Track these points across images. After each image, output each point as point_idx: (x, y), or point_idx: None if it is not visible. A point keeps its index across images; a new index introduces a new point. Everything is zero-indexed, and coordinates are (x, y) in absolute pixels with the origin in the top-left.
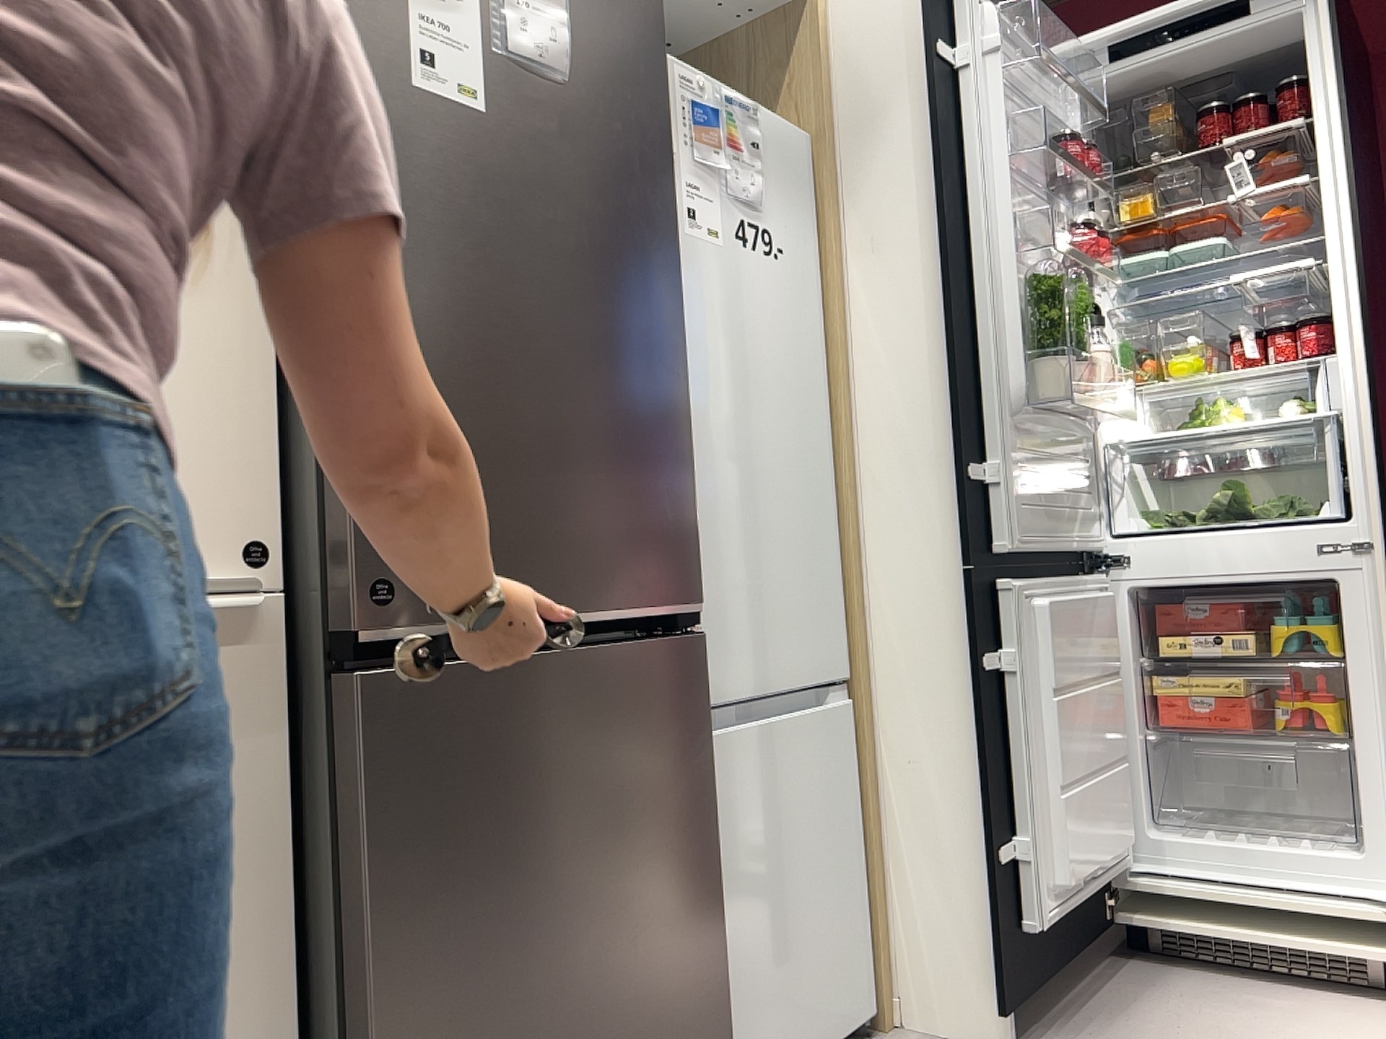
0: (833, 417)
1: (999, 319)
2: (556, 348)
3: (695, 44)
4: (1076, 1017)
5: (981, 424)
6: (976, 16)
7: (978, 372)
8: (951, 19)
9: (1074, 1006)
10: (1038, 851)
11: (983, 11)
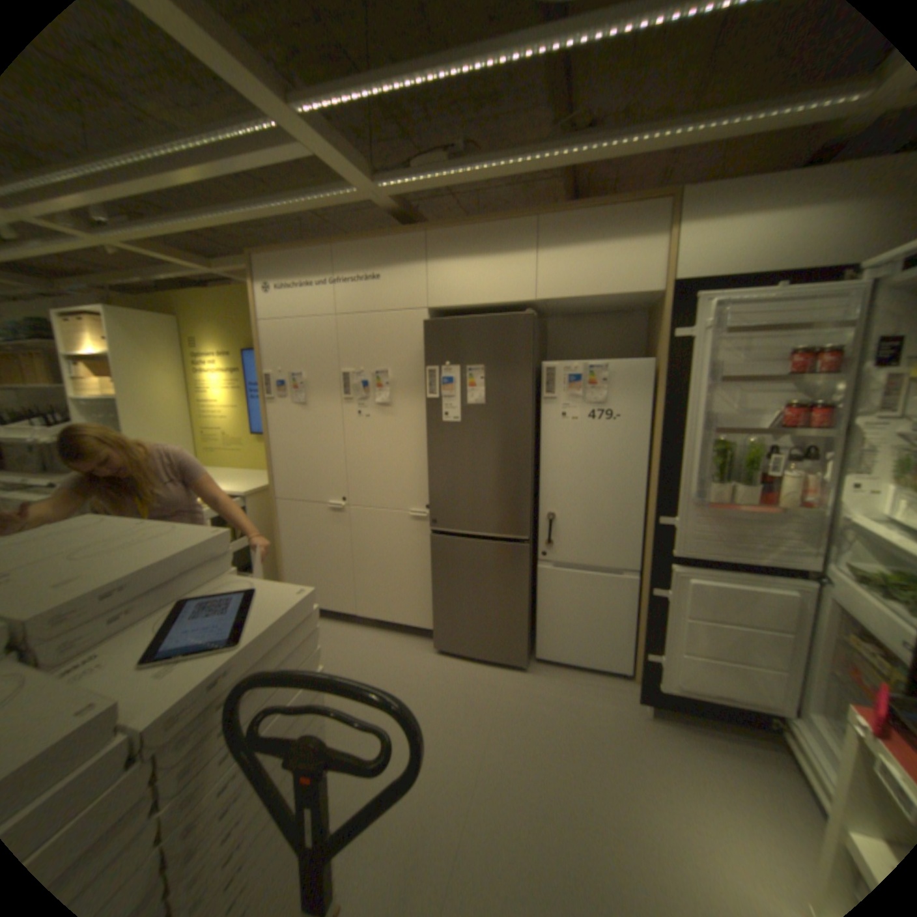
0: (650, 475)
1: (689, 460)
2: (478, 473)
3: (652, 303)
4: (696, 737)
5: (675, 502)
6: (704, 310)
7: (678, 480)
8: (694, 312)
9: (706, 736)
10: (666, 667)
11: (712, 304)
